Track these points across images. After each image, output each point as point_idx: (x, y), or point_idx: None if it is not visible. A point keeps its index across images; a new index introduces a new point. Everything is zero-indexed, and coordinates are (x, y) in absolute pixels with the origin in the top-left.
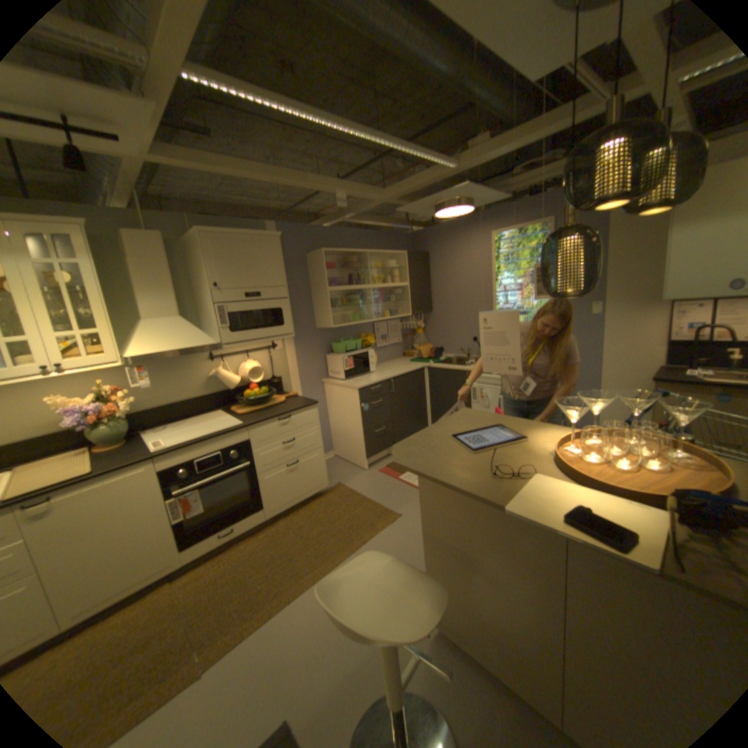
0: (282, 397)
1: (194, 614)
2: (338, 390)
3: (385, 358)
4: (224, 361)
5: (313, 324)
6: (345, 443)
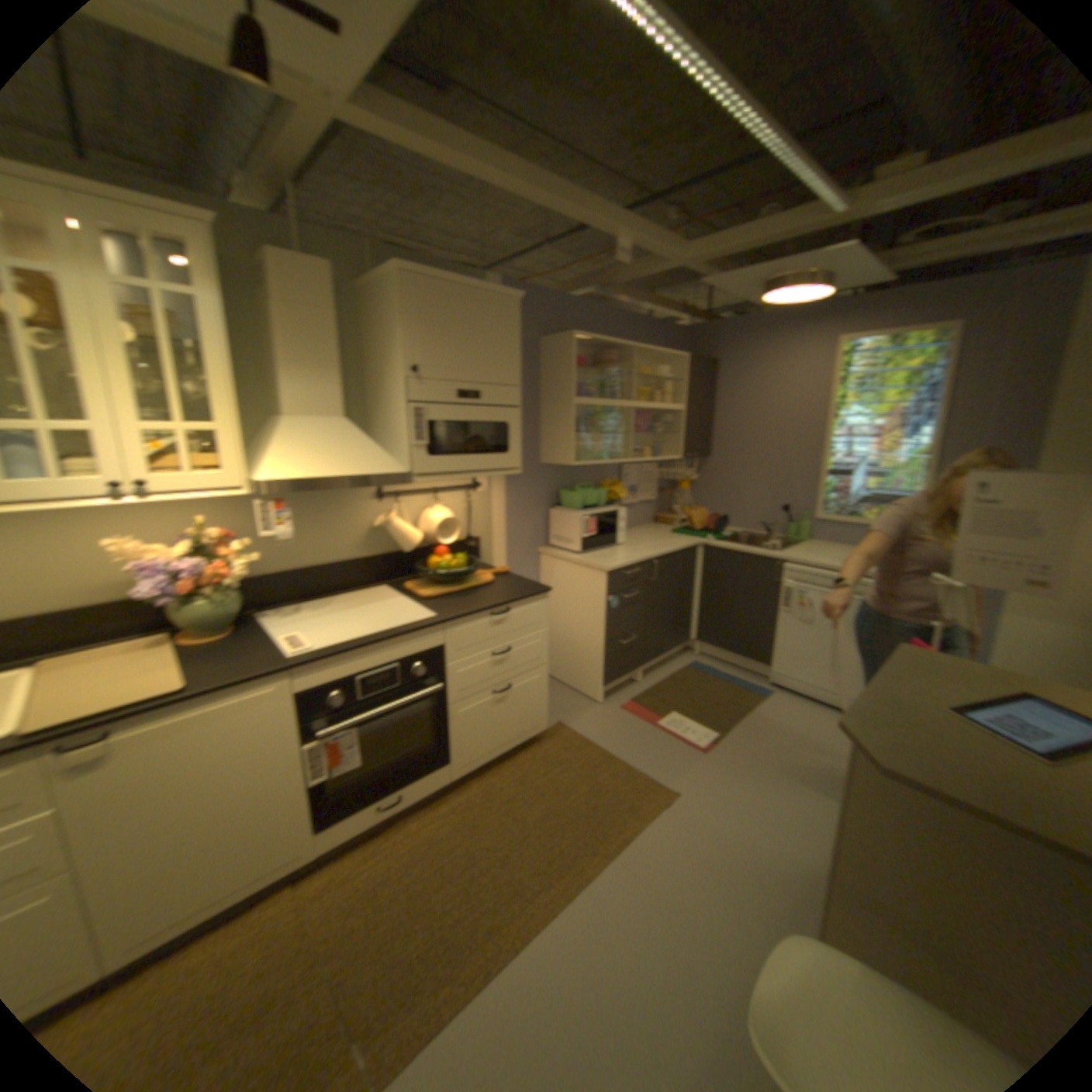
0: (482, 574)
1: (341, 961)
2: (564, 570)
3: (627, 522)
4: (396, 503)
5: (534, 457)
6: (563, 656)
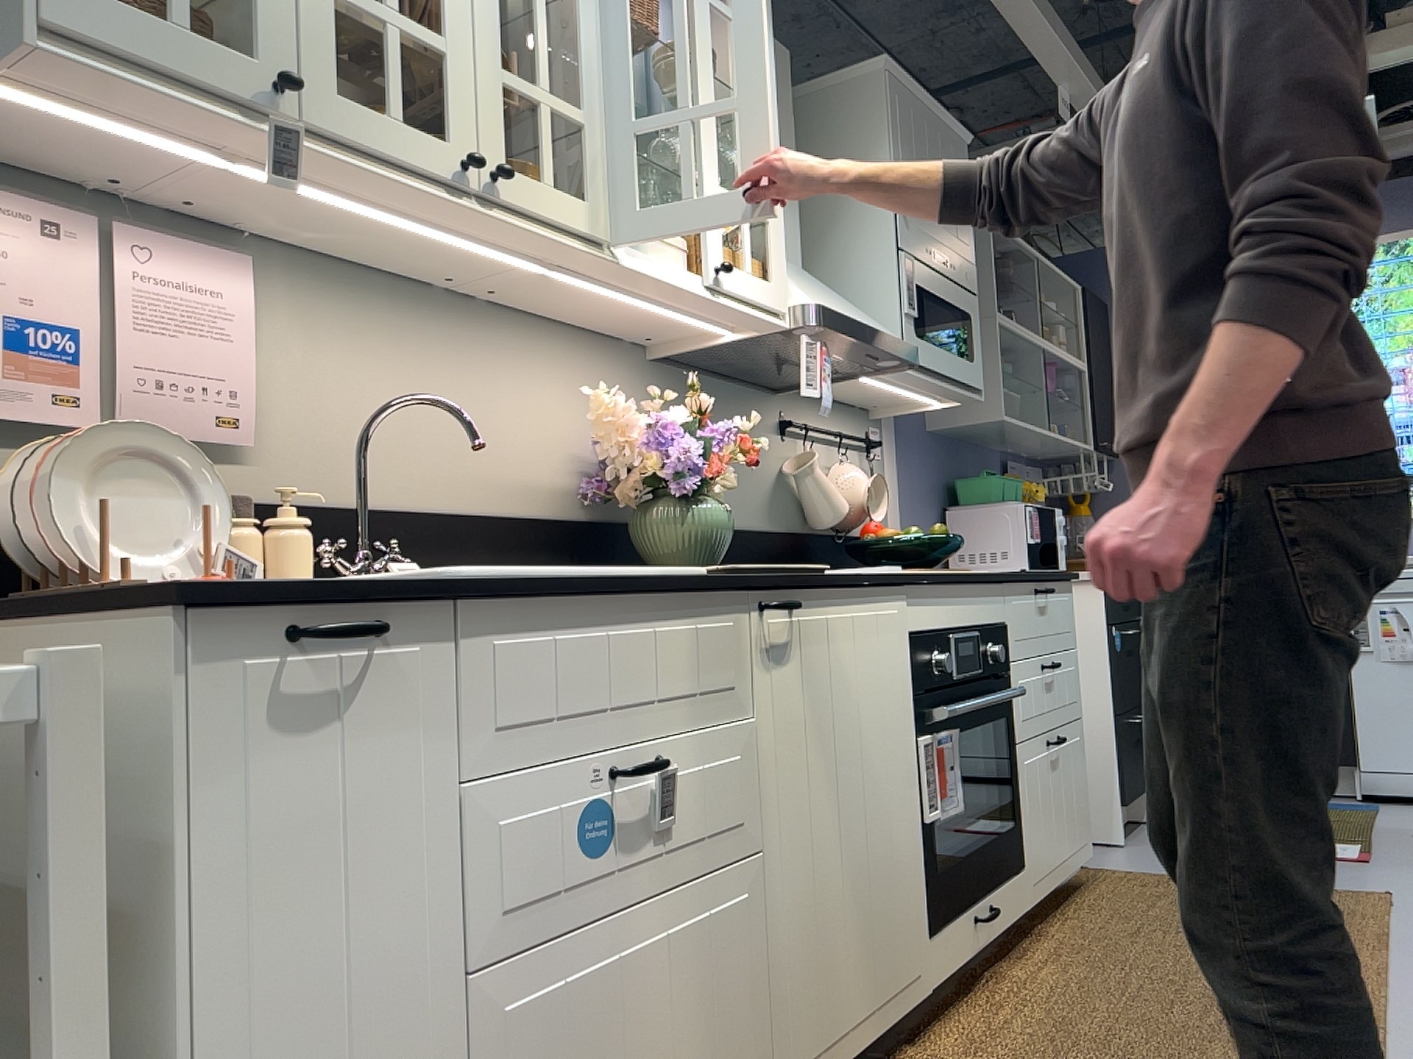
0: None
1: None
2: None
3: None
4: (807, 445)
5: (925, 418)
6: None
